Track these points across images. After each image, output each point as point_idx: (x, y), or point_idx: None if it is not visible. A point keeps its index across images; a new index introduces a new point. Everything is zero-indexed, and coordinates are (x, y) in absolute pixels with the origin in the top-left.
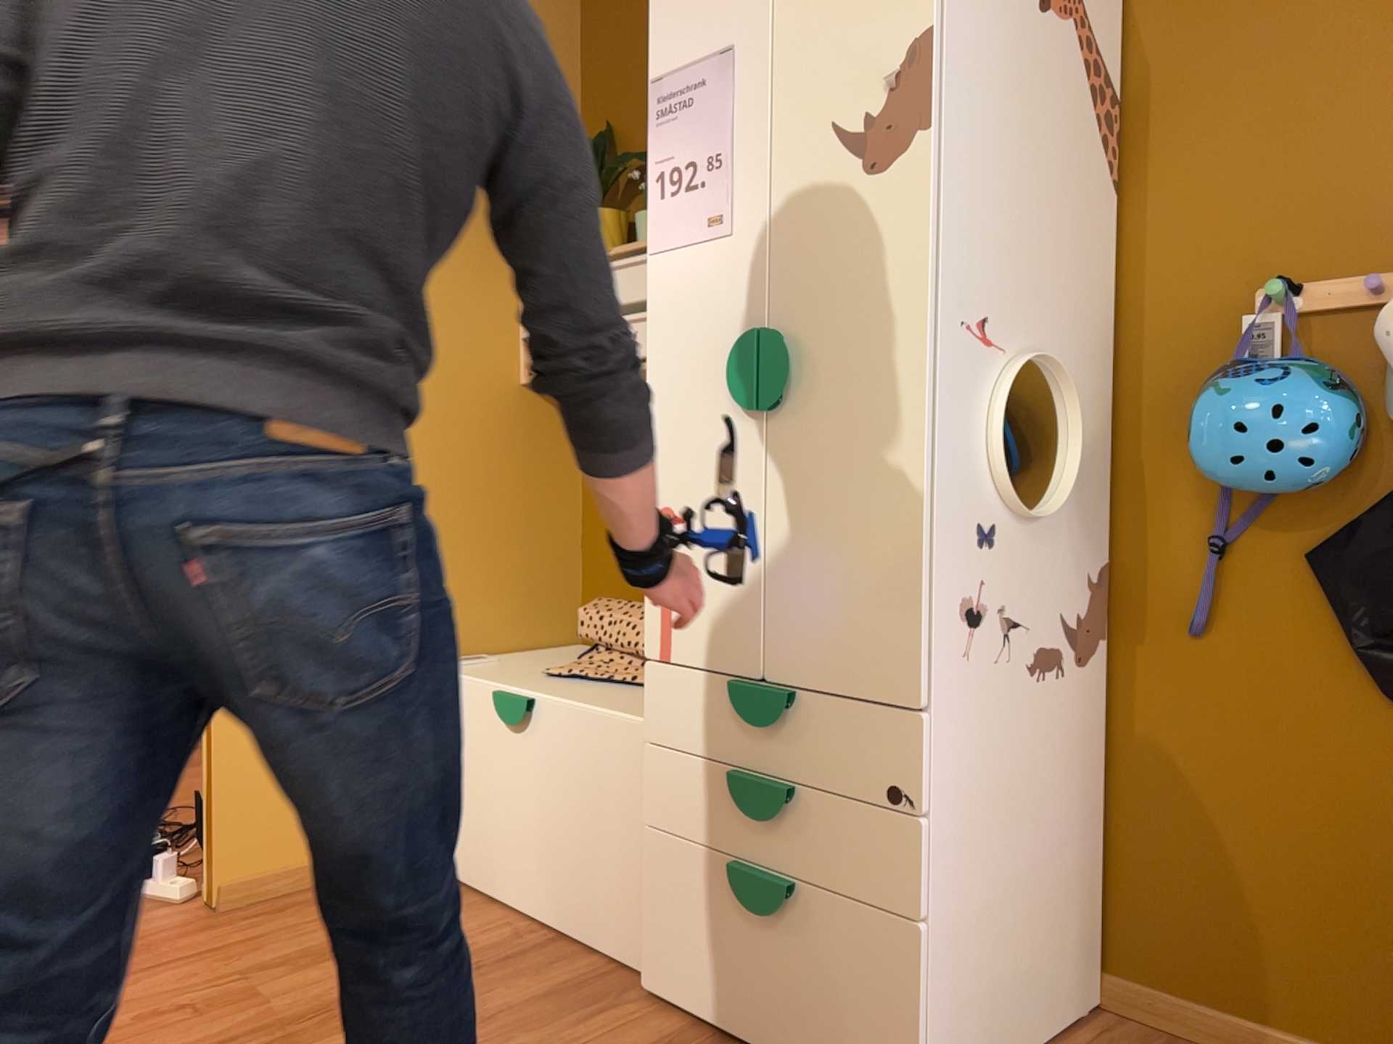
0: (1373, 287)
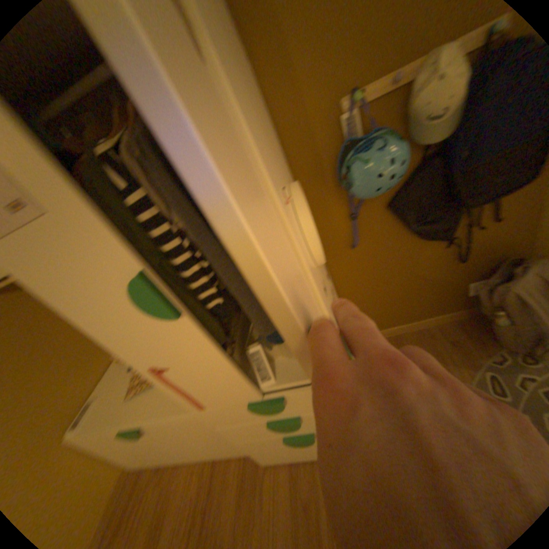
0: (394, 79)
